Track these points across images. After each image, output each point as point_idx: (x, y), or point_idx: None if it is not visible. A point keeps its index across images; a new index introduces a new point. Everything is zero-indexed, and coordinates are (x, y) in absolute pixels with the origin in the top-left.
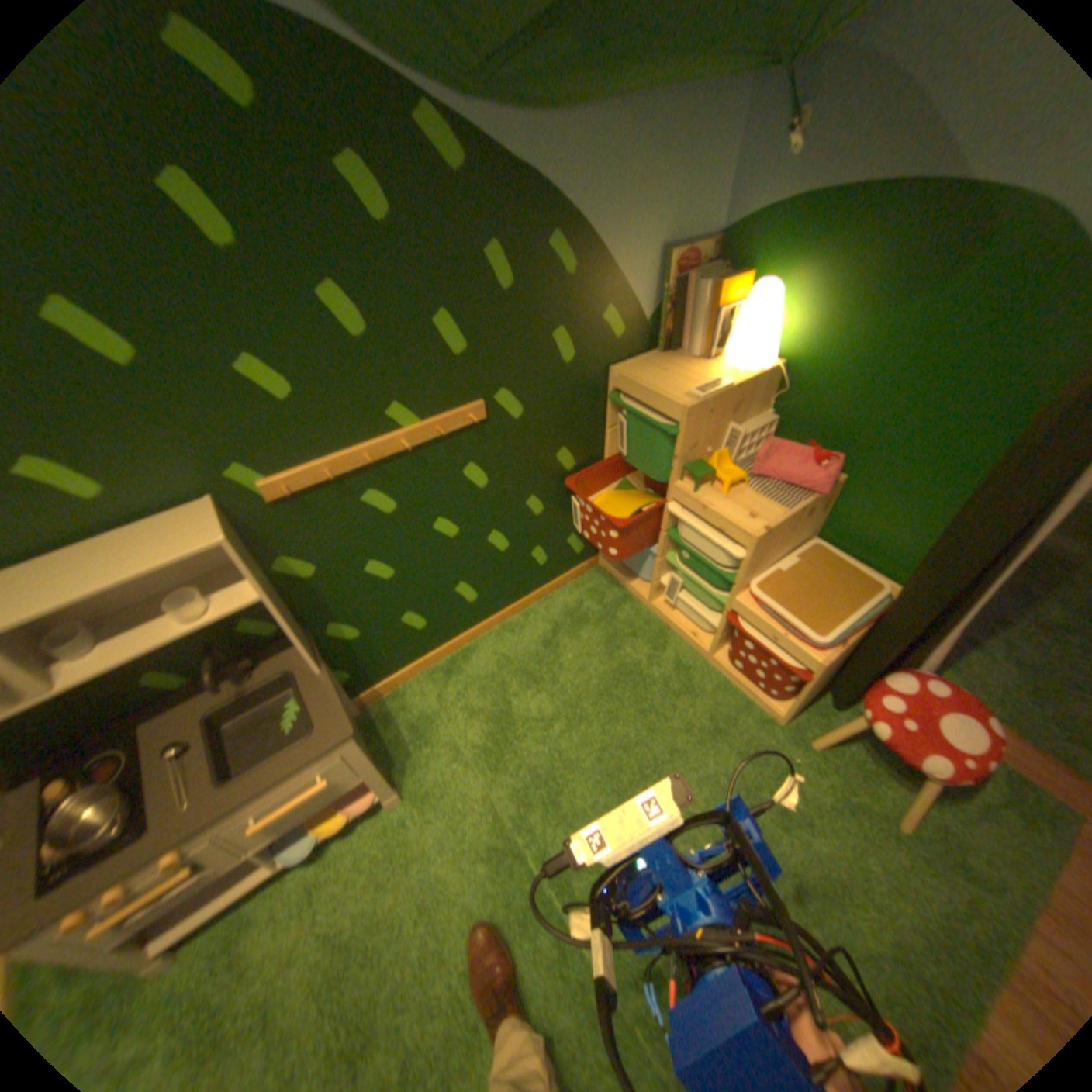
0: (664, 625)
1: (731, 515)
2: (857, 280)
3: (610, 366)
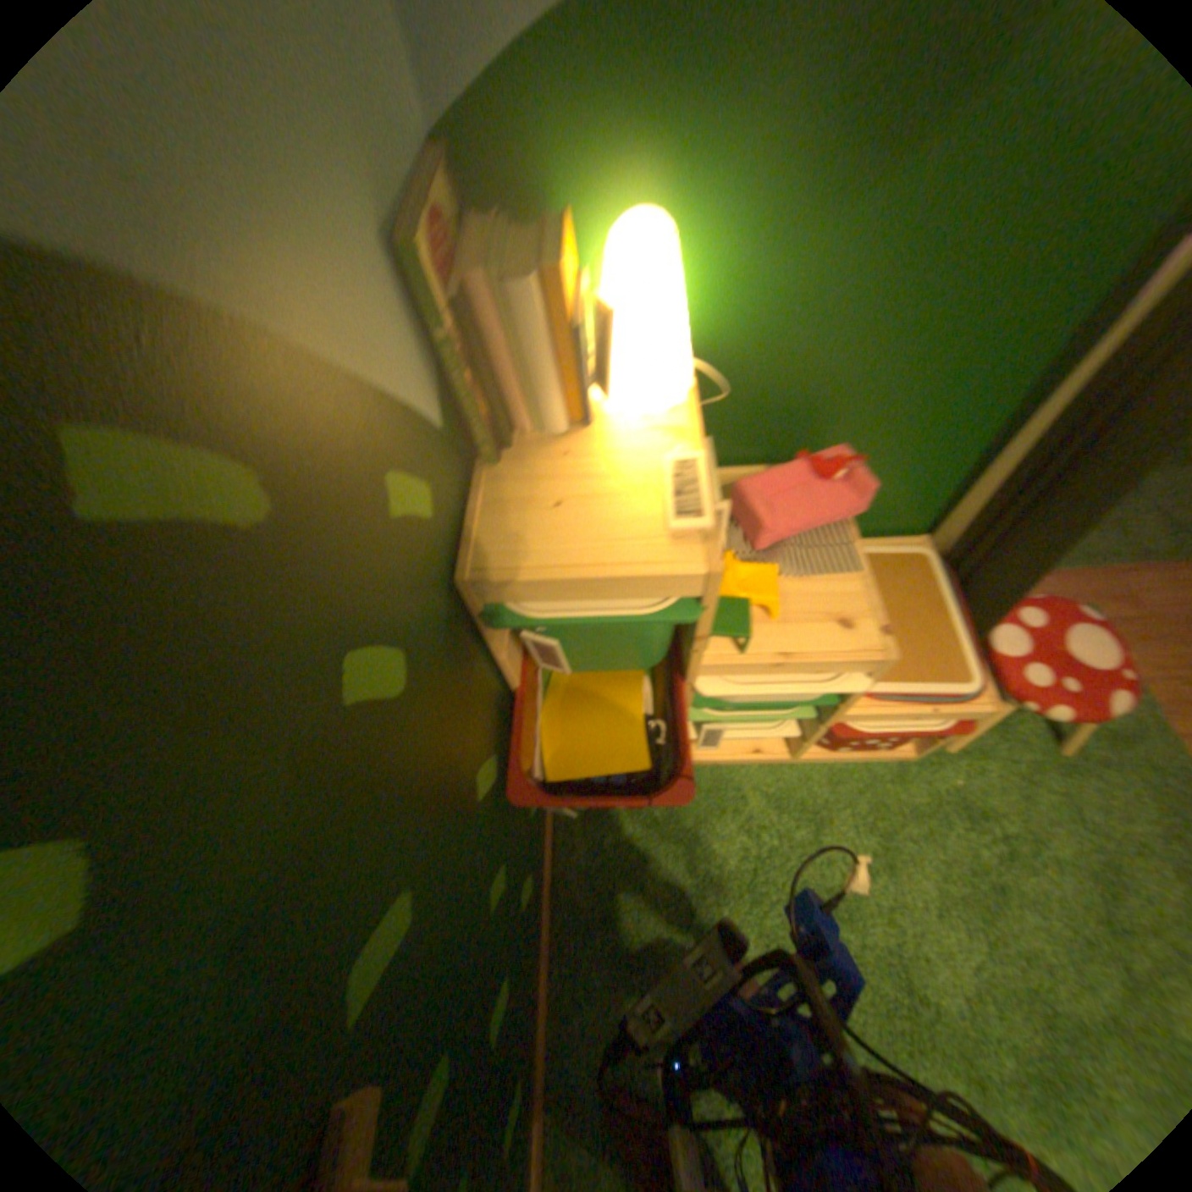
0: (710, 766)
1: (826, 645)
2: (798, 143)
3: (456, 570)
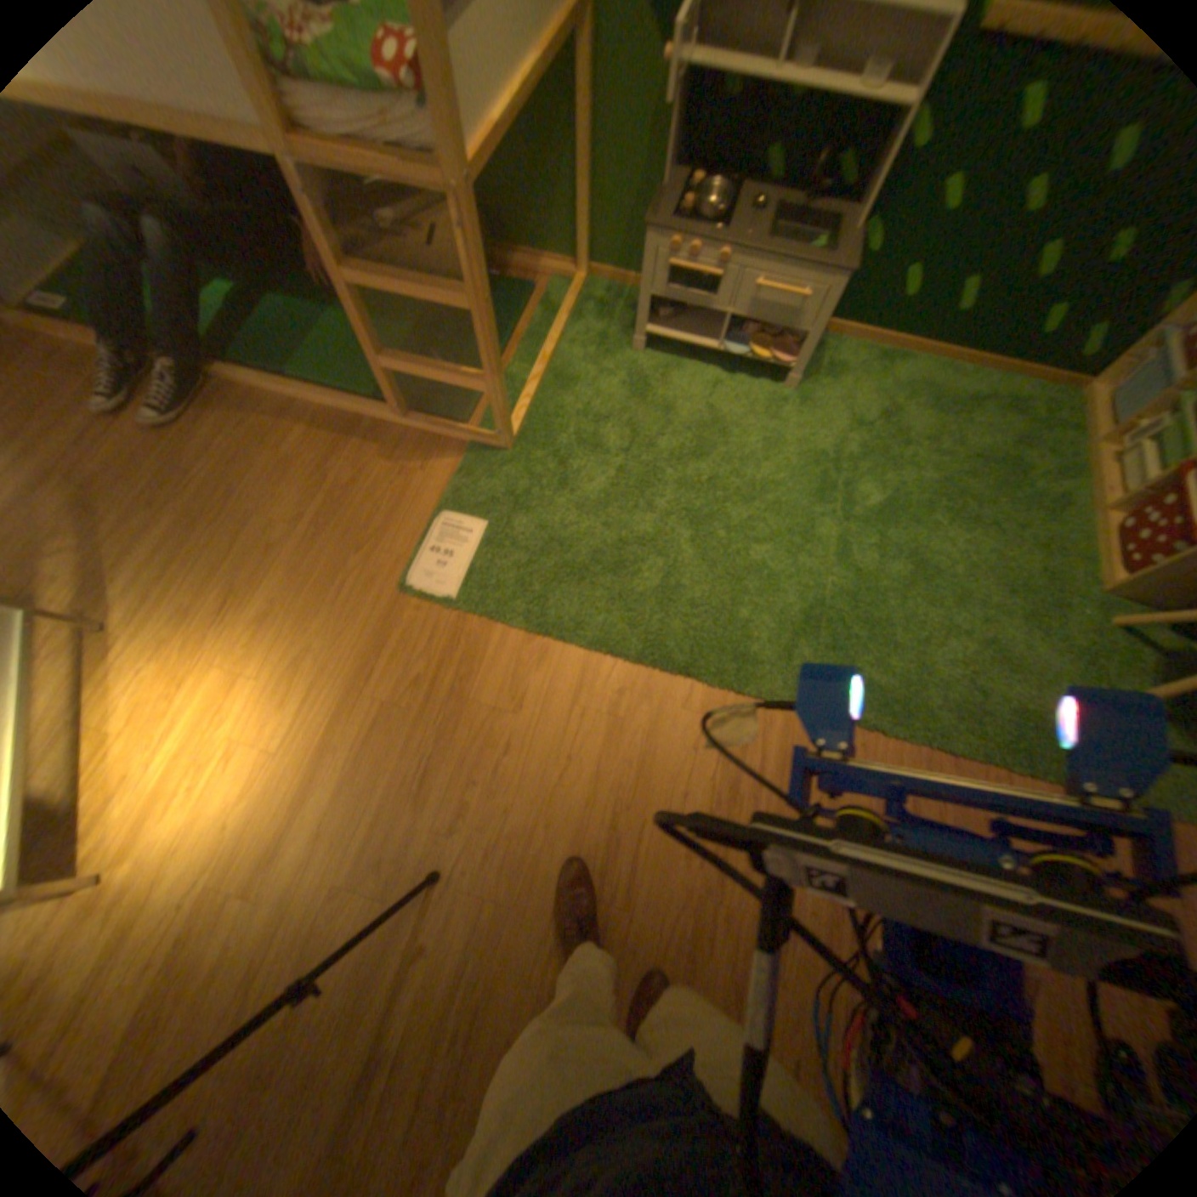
0: (1085, 471)
1: None
2: None
3: None
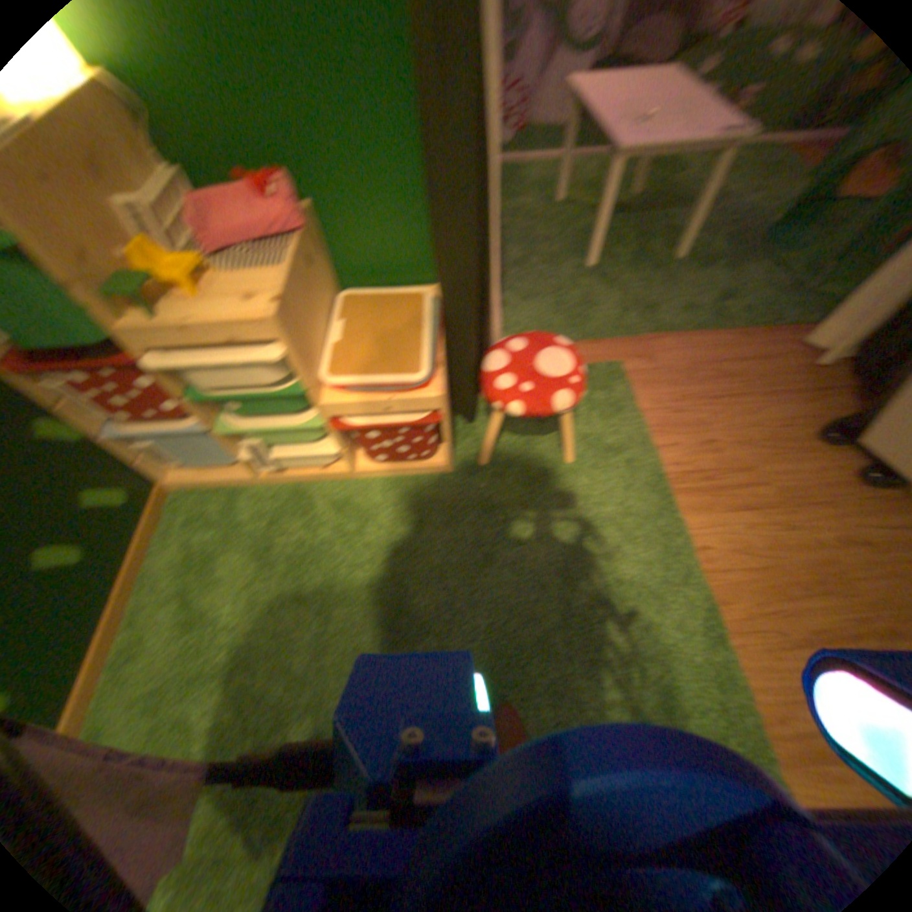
0: (288, 481)
1: (217, 308)
2: None
3: None
